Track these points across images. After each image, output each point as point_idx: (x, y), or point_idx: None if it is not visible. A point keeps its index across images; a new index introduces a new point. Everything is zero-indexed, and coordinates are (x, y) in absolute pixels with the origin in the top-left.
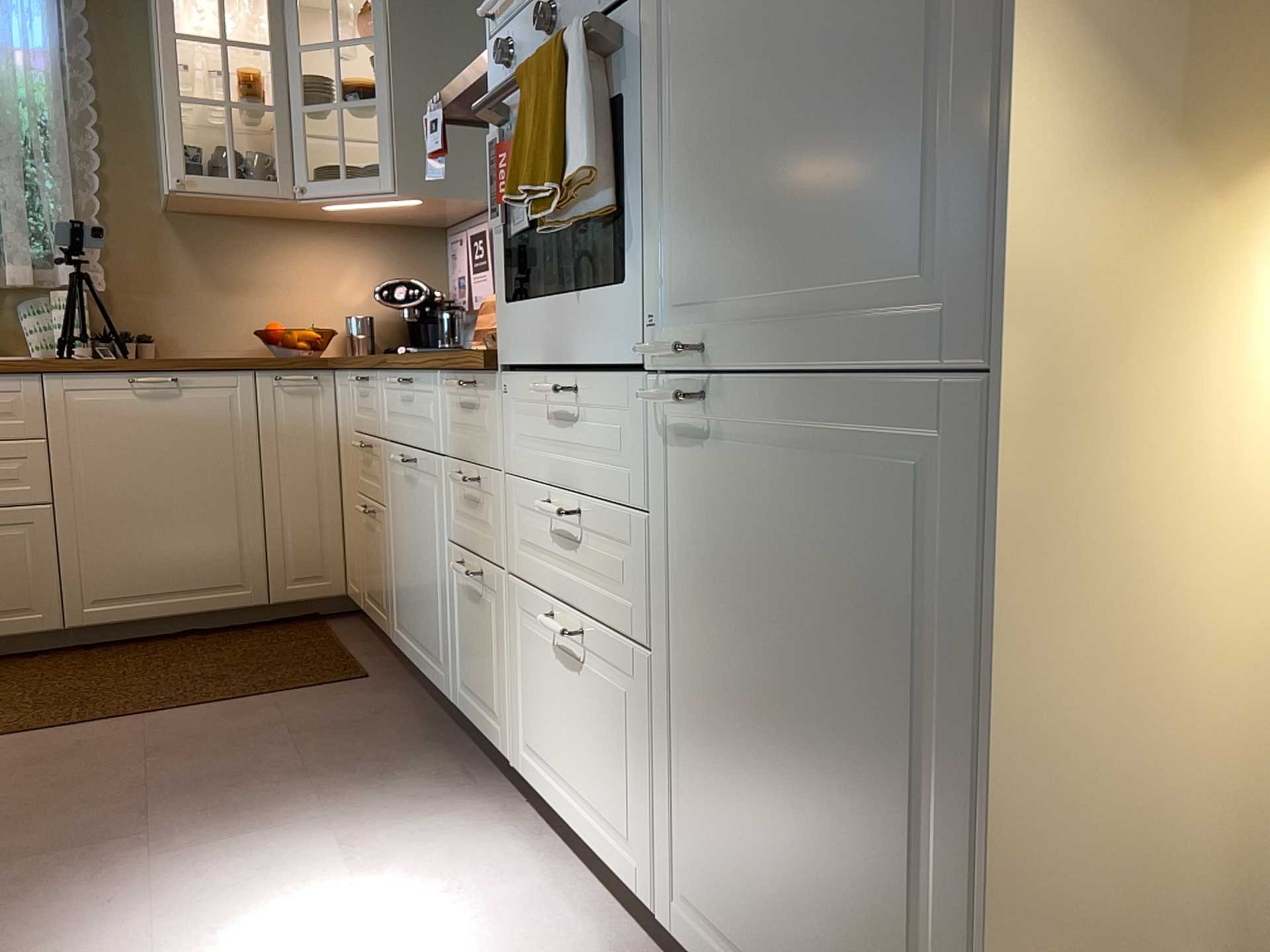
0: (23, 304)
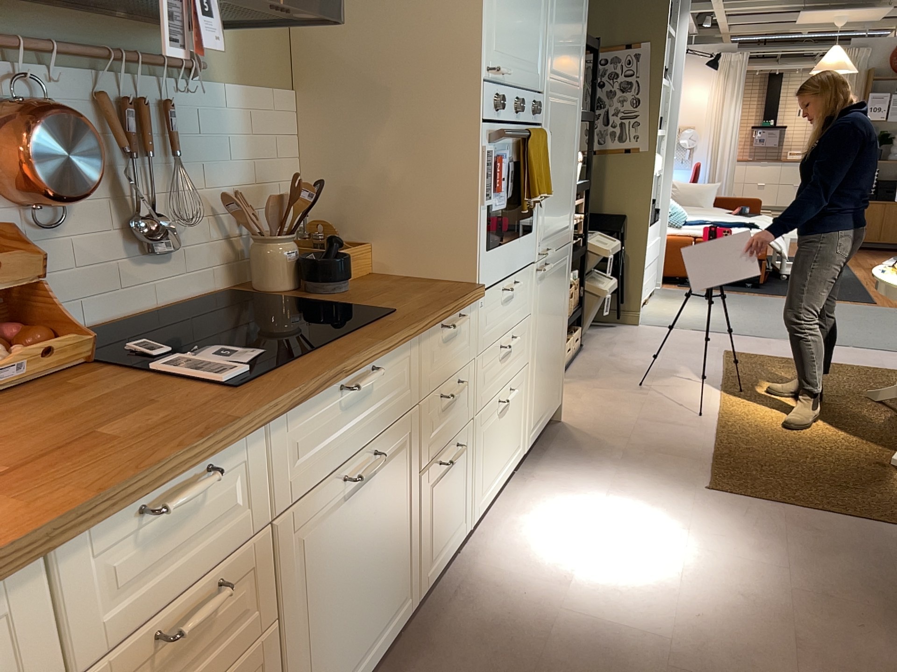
0: None
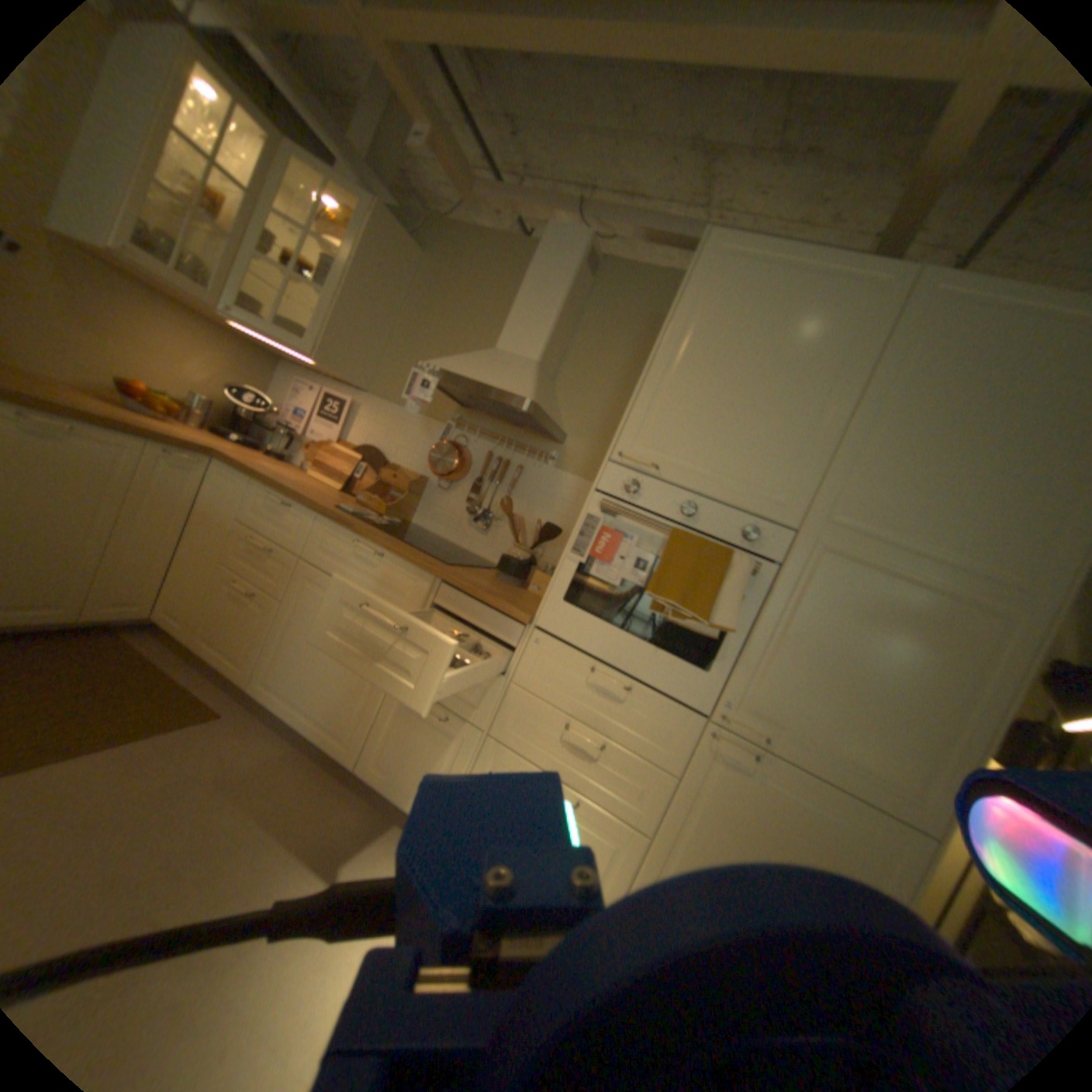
0: None
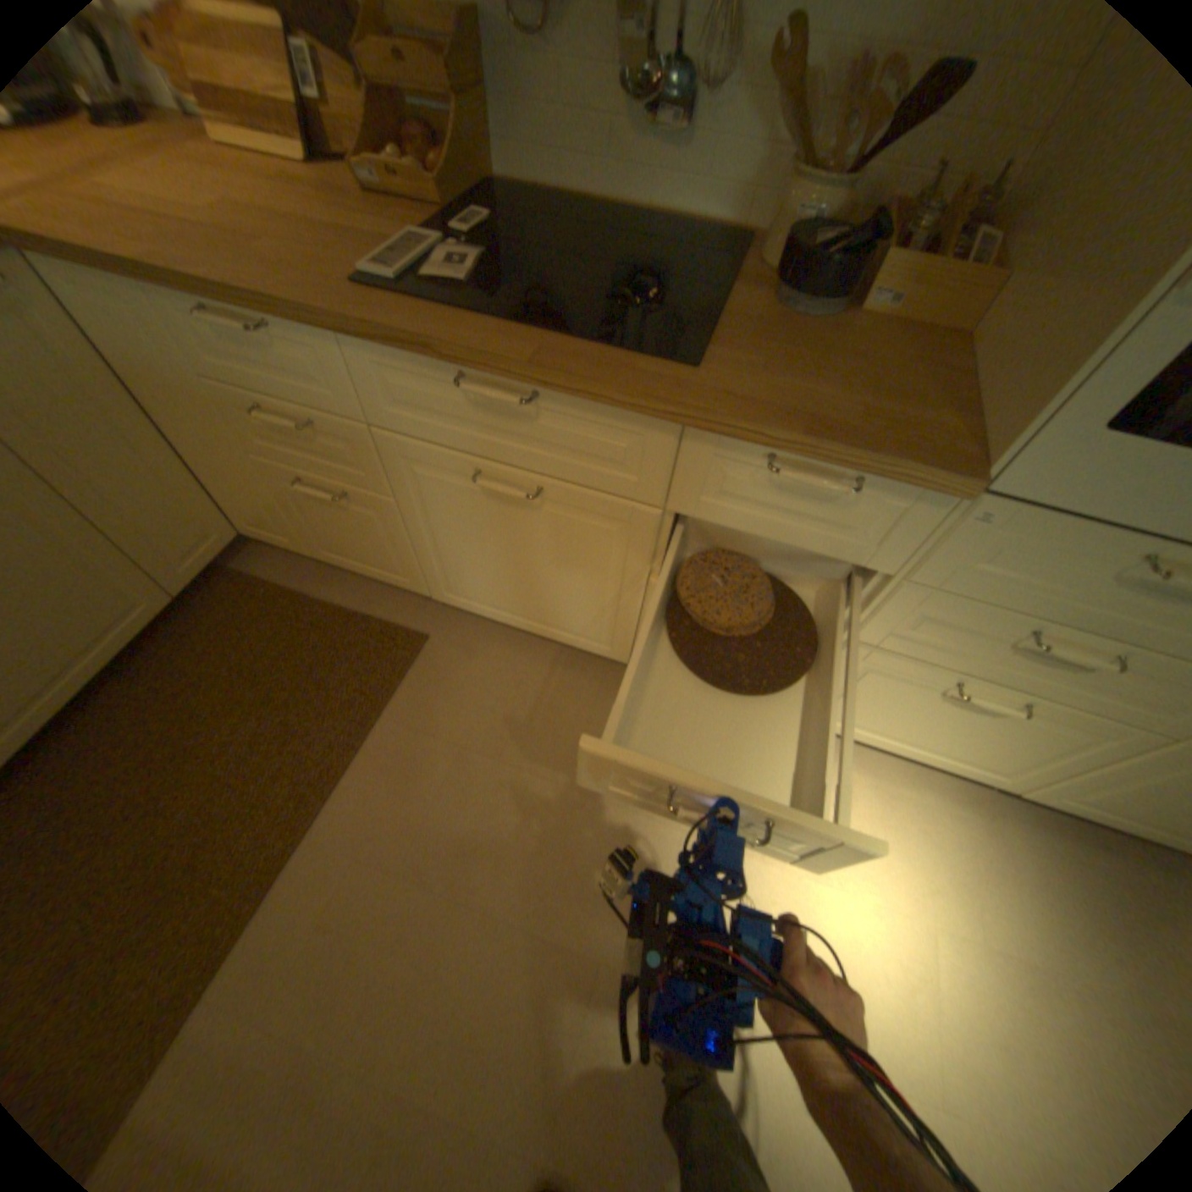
0: None
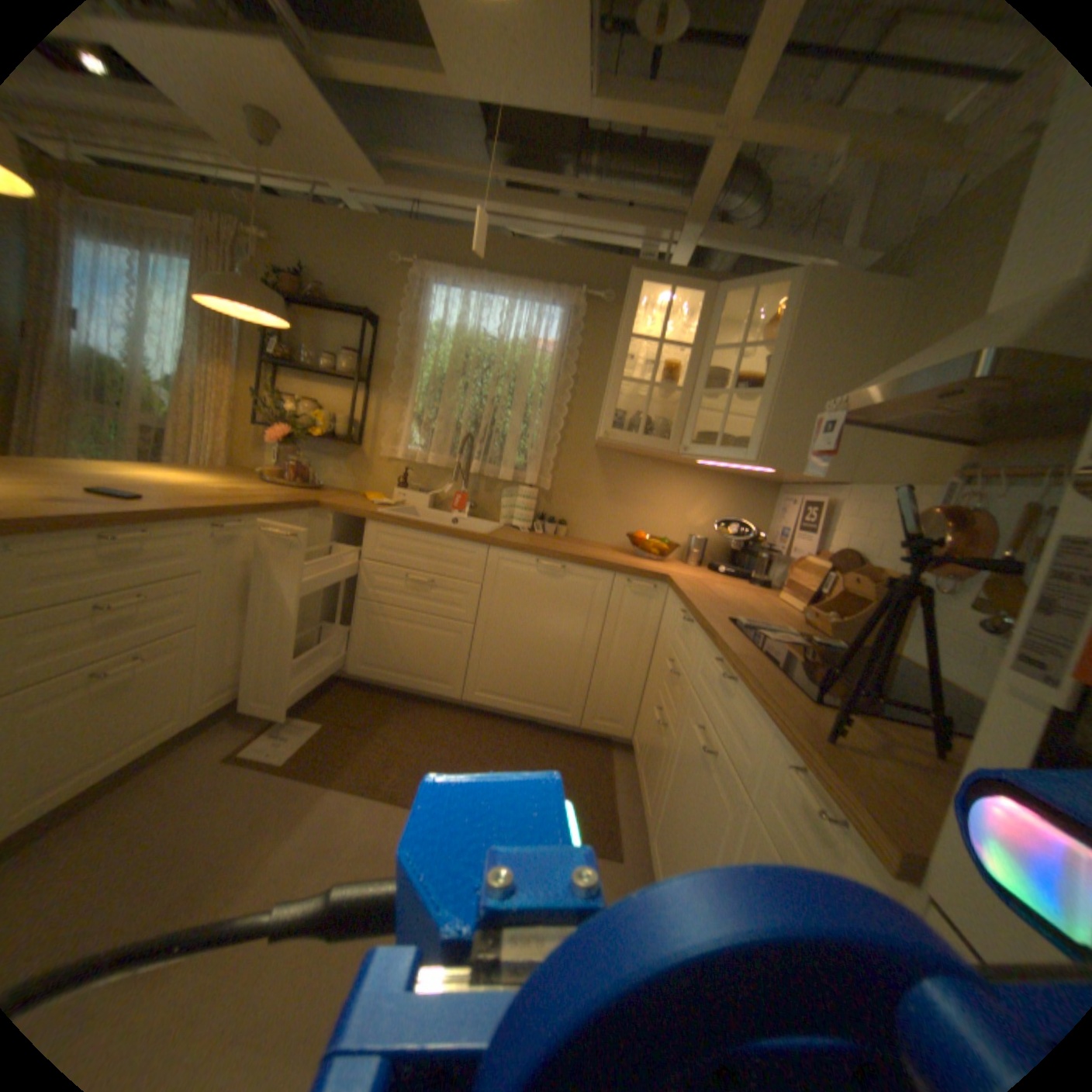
0: (505, 490)
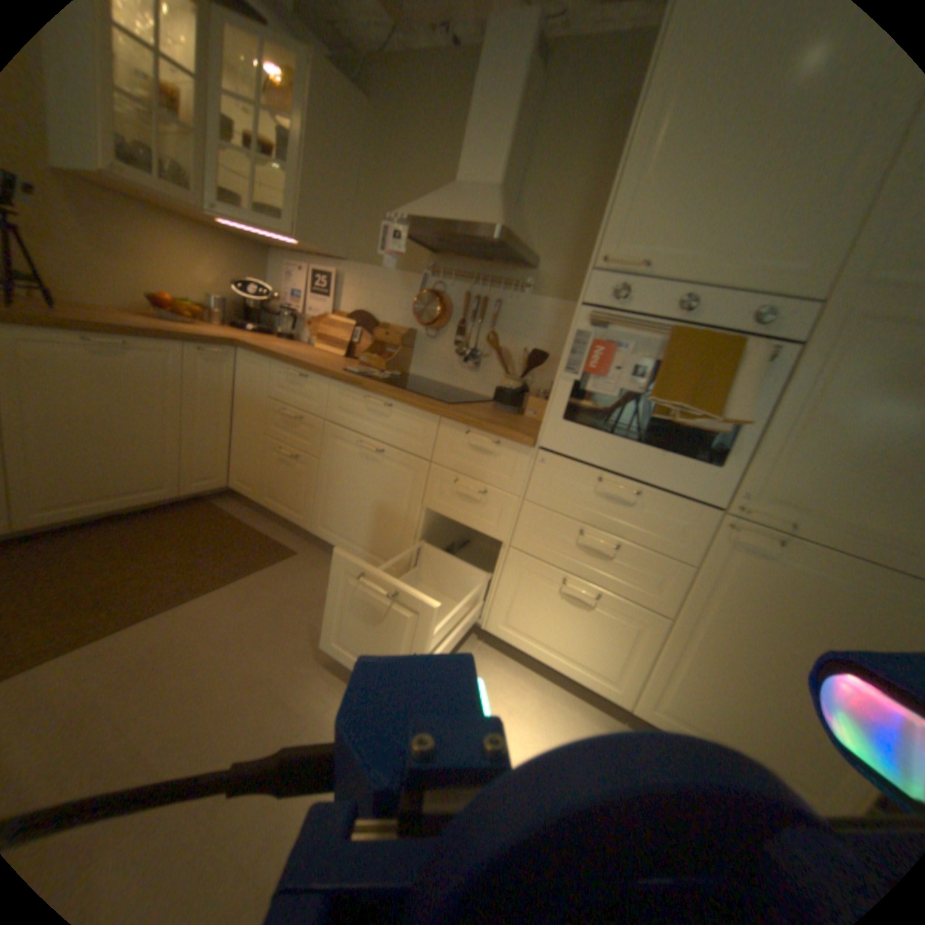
0: None
